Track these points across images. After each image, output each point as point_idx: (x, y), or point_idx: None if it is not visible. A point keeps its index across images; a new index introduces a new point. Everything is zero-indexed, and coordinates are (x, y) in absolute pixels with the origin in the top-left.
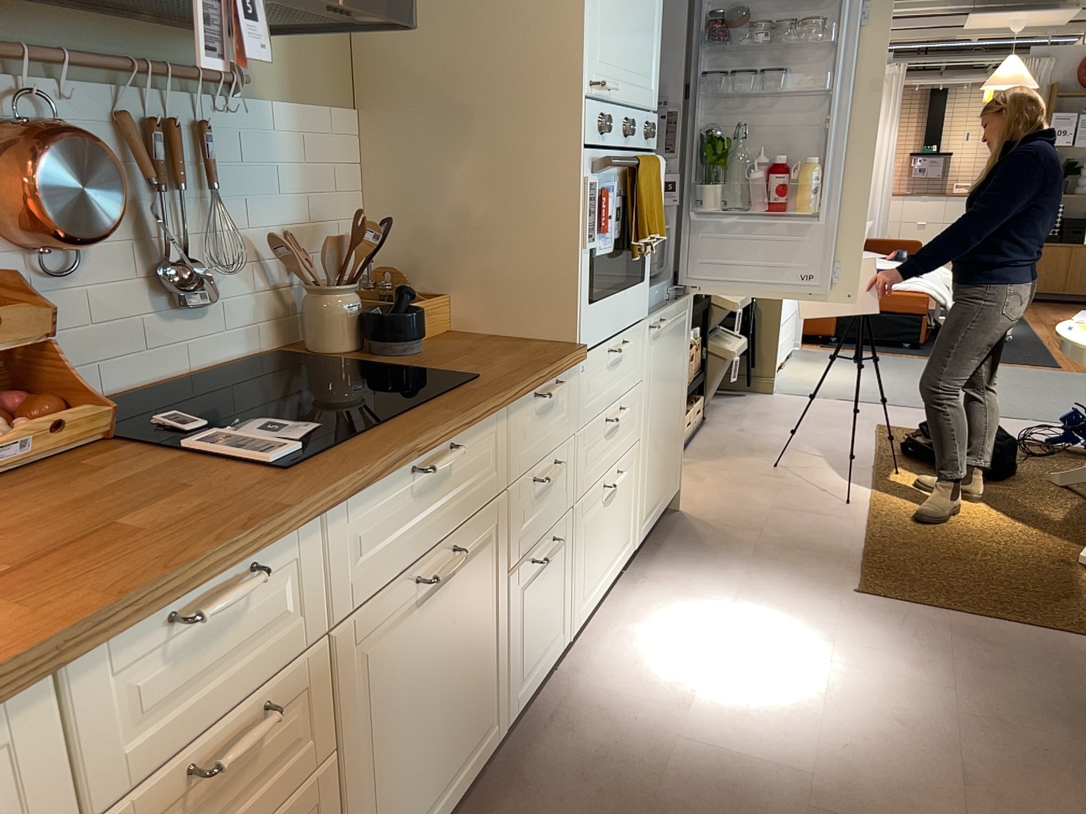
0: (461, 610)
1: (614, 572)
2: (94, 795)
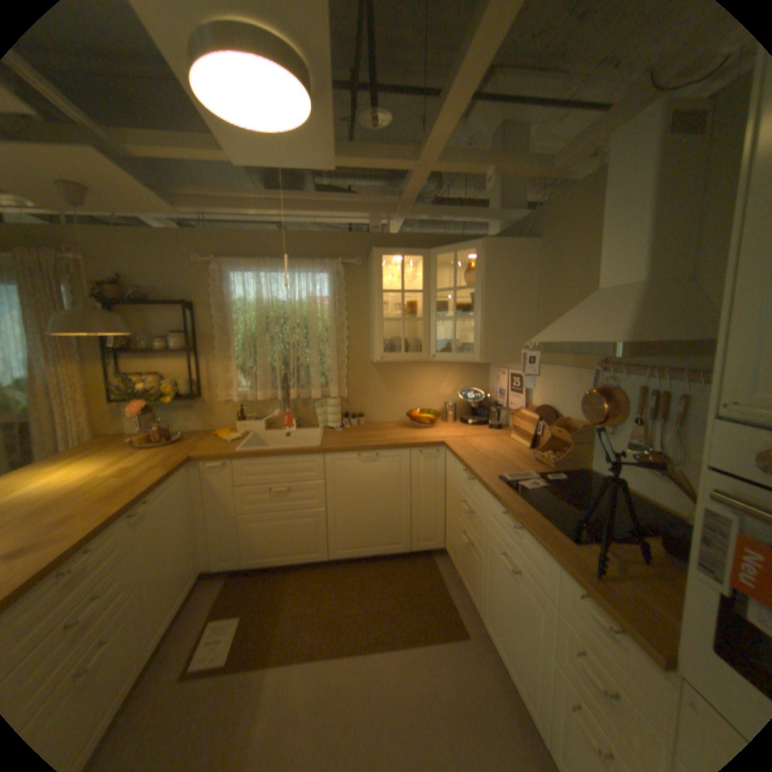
0: (523, 608)
1: None
2: (459, 485)
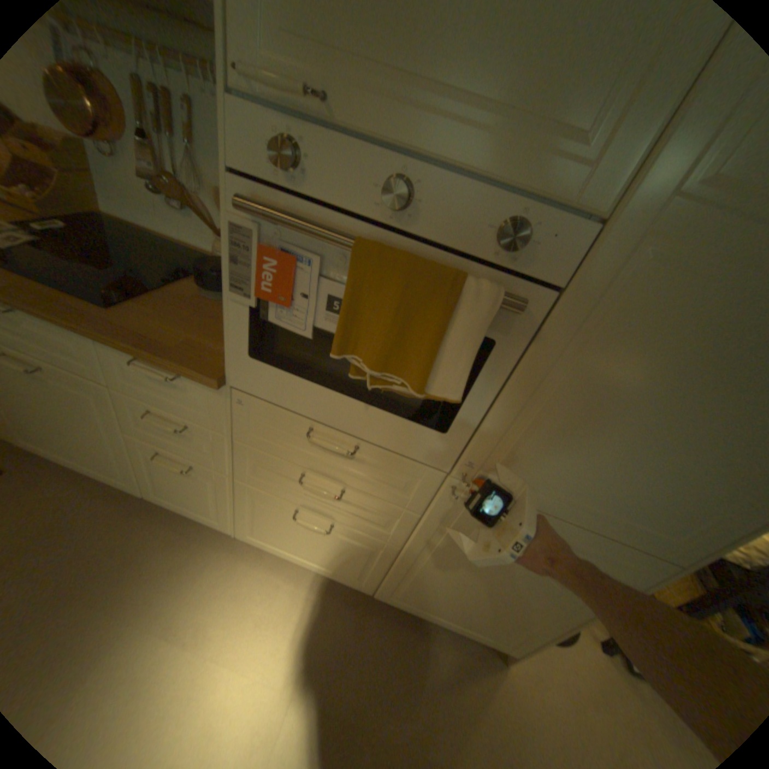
0: (65, 406)
1: (318, 571)
2: None
